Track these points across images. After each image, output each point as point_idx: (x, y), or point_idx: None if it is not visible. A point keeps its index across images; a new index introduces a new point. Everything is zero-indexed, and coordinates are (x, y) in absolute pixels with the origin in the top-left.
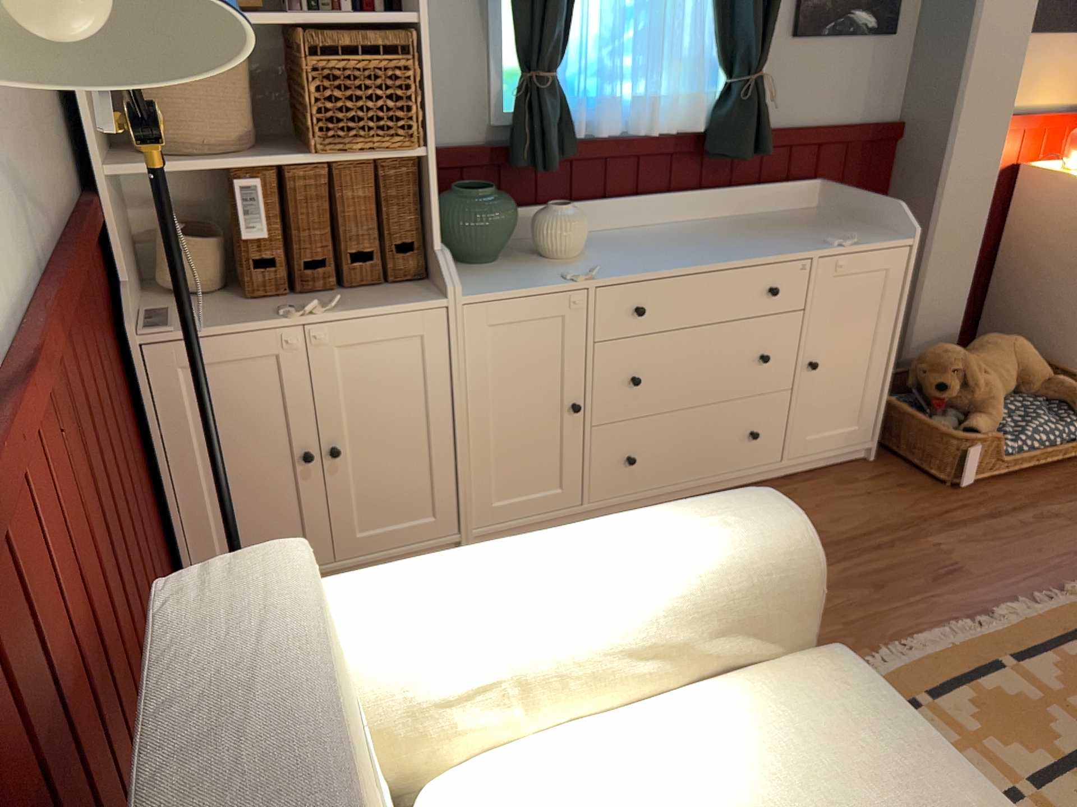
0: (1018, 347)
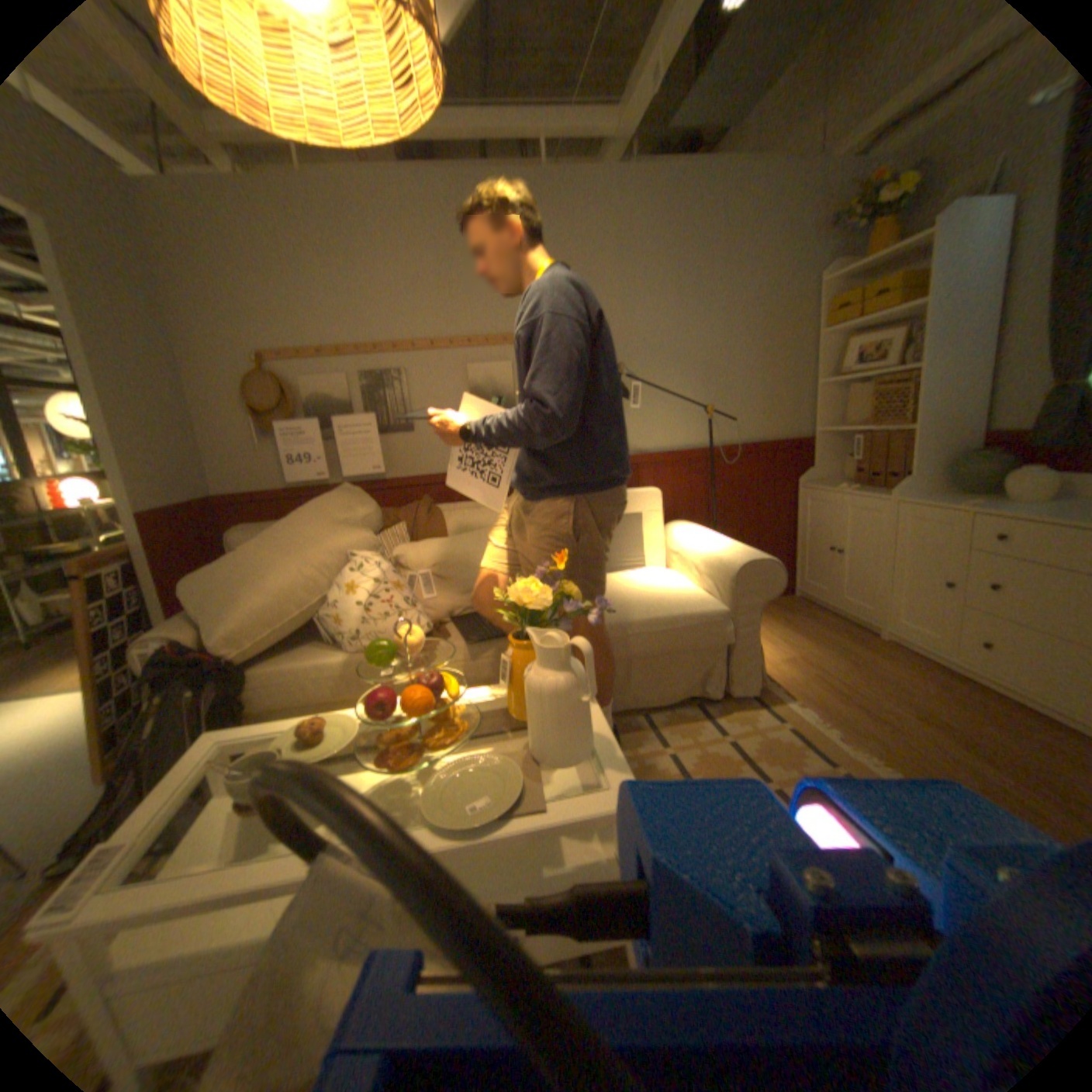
0: None
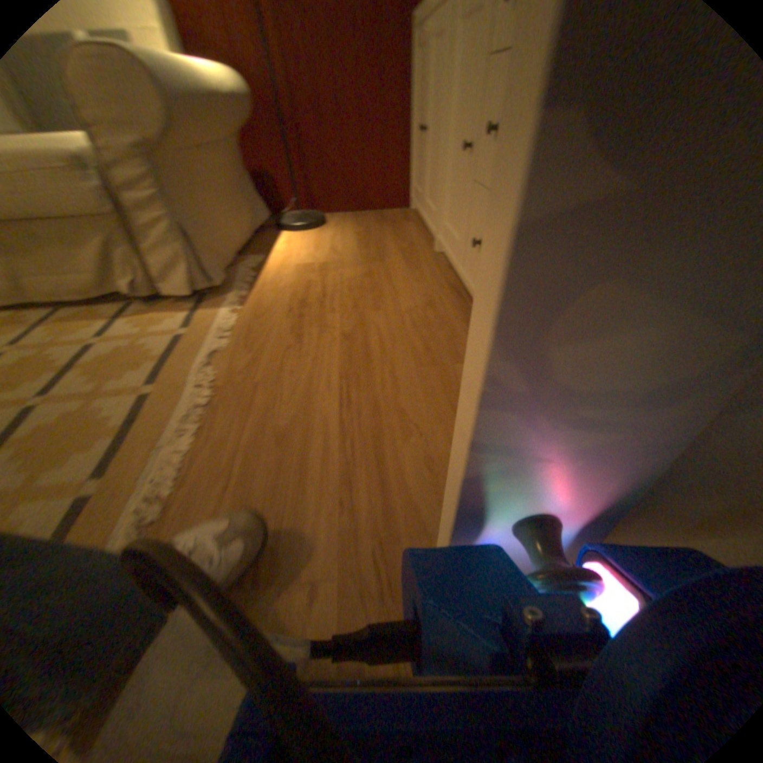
0: None
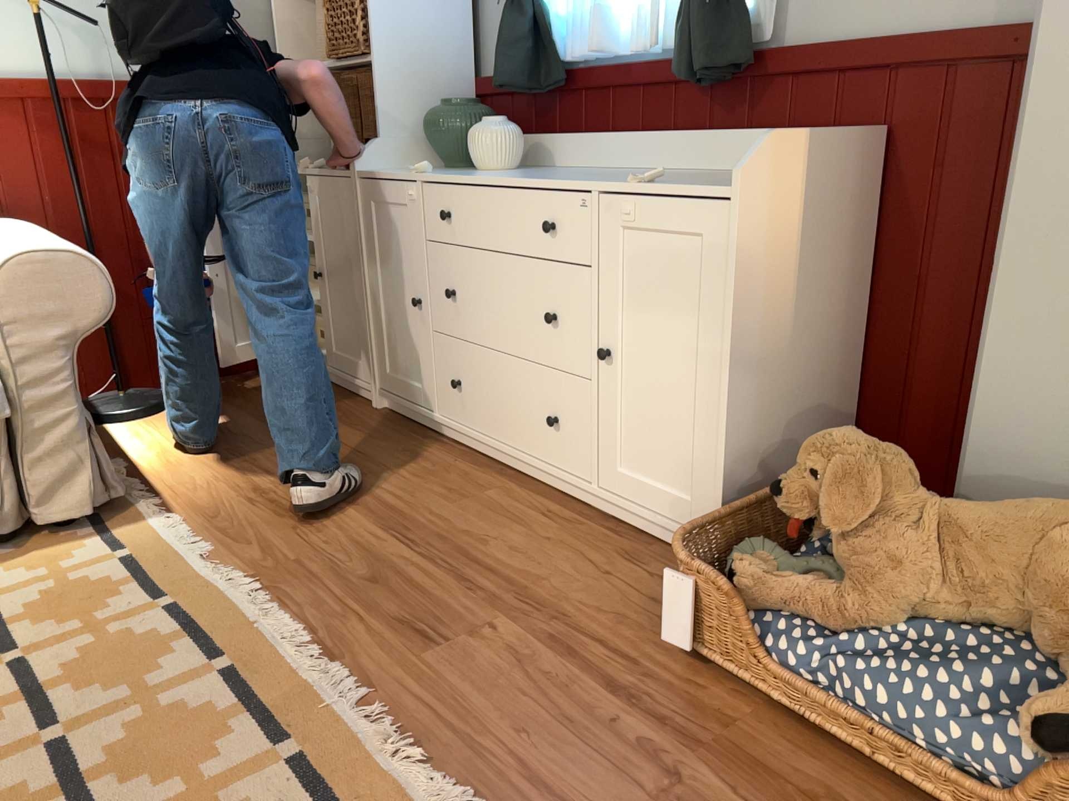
0: (1063, 527)
